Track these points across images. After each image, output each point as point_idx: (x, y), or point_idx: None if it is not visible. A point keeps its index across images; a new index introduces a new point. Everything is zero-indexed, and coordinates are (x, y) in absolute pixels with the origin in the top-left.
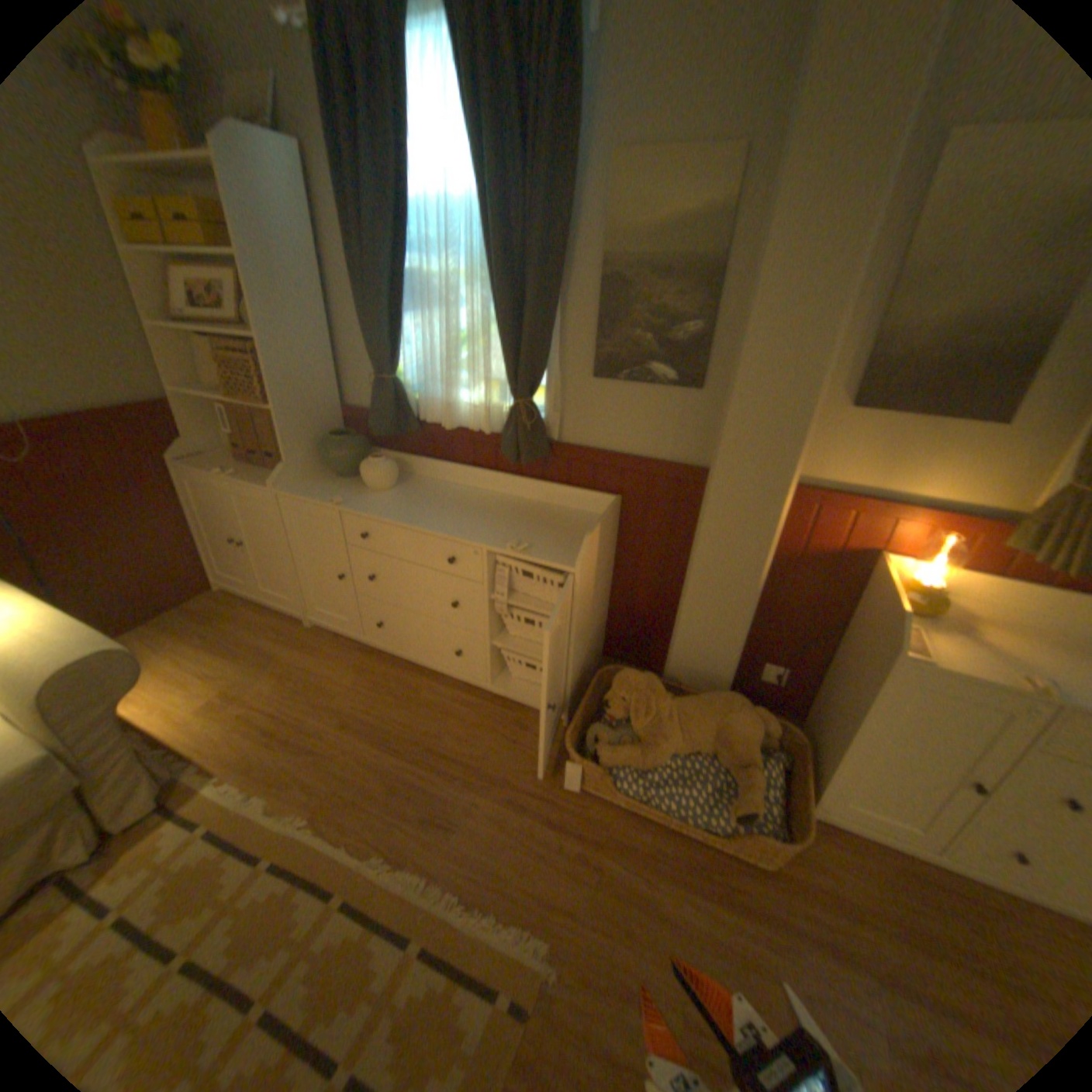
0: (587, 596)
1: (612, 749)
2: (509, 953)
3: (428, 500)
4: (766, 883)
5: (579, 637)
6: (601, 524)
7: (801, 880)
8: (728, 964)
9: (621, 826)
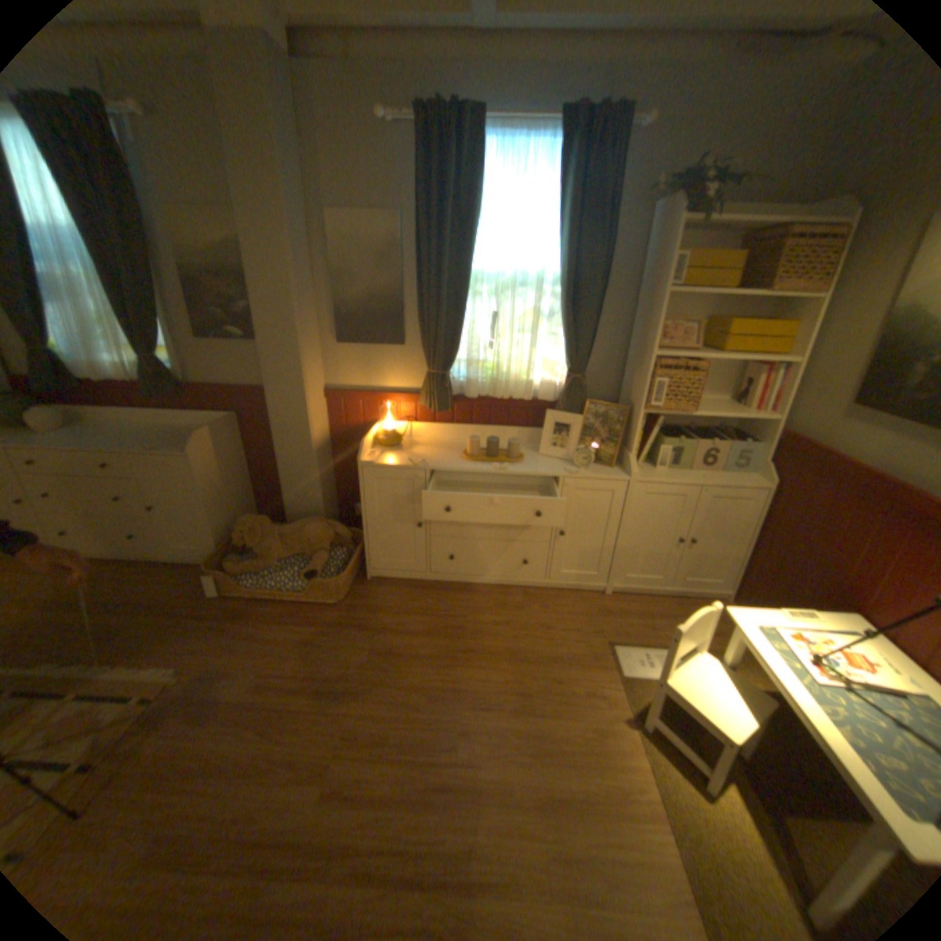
0: (208, 475)
1: (234, 565)
2: (142, 682)
3: (86, 435)
4: (329, 611)
5: (209, 503)
6: (209, 428)
7: (350, 605)
8: (291, 649)
9: (244, 609)
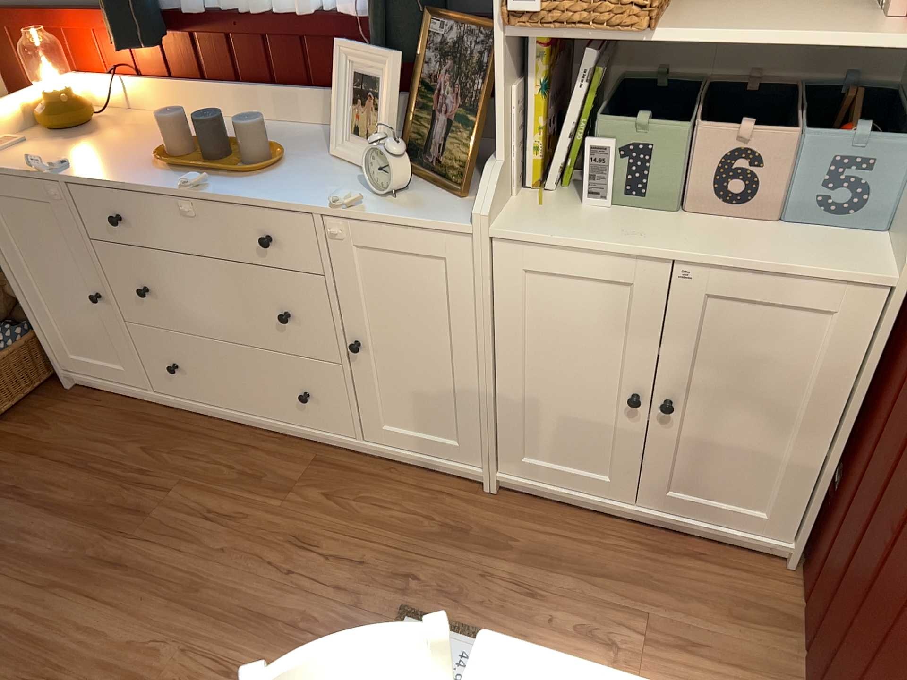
0: None
1: None
2: None
3: None
4: None
5: None
6: None
7: (13, 430)
8: None
9: None
